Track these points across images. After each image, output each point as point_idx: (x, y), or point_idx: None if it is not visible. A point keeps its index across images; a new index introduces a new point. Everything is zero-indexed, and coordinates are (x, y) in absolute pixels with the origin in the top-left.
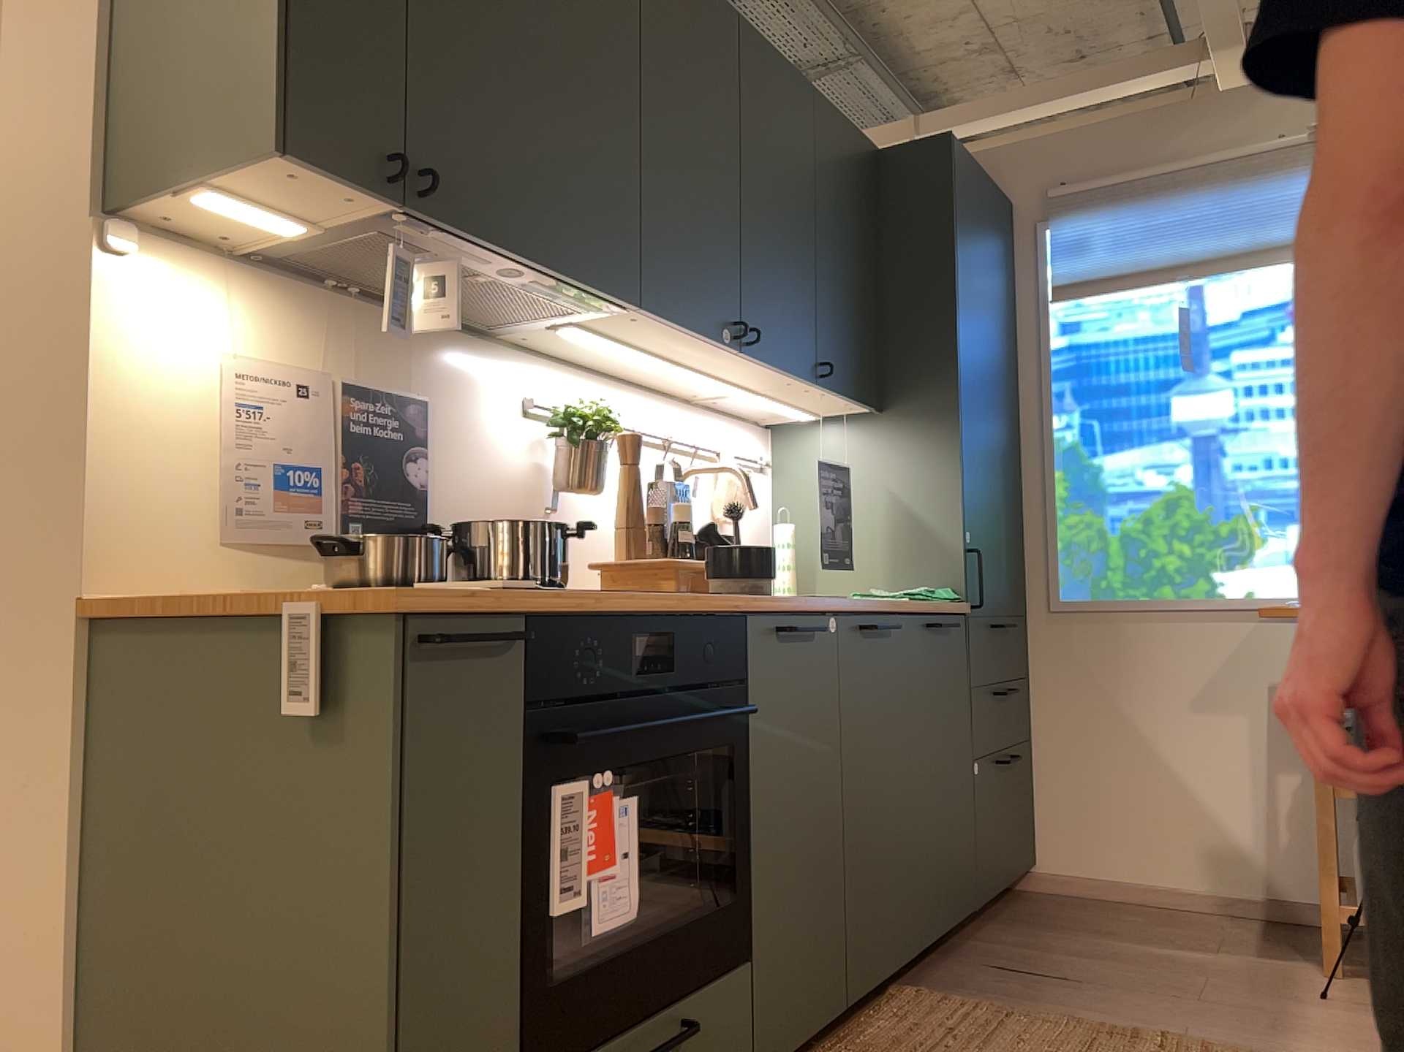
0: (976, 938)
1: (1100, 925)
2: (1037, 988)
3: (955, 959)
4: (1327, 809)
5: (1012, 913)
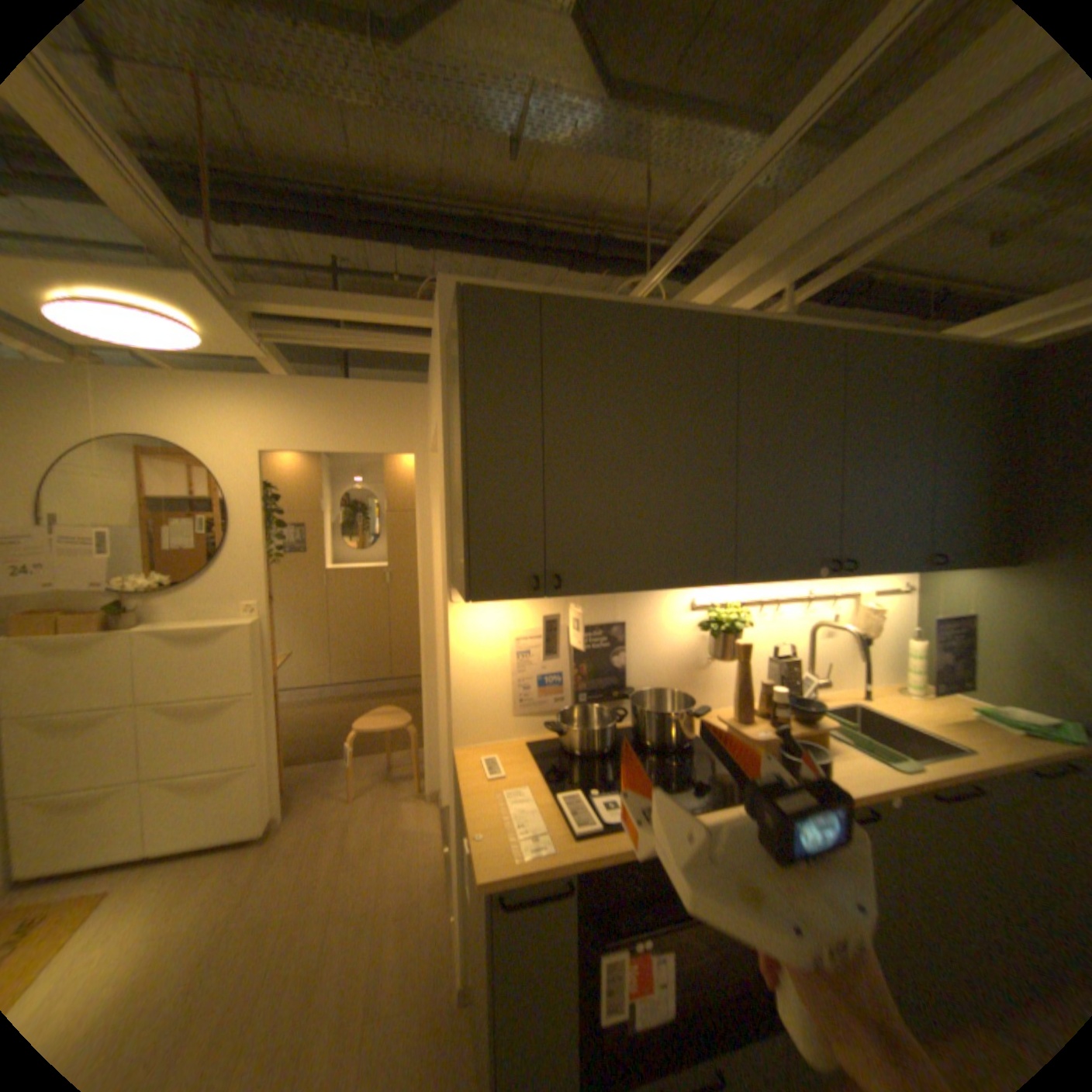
0: None
1: None
2: None
3: None
4: None
5: None
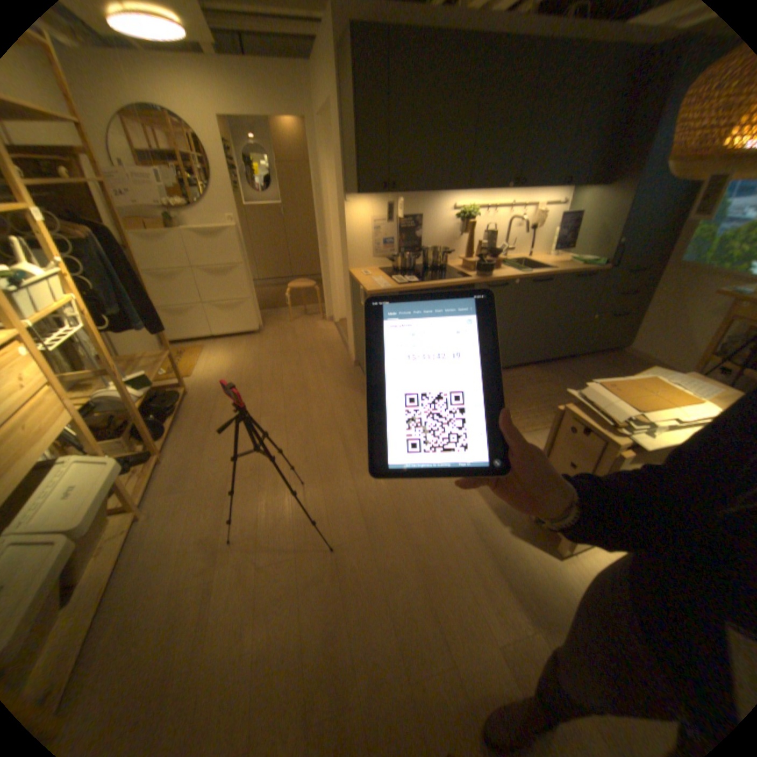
0: (578, 361)
1: (626, 369)
2: (571, 378)
3: (561, 364)
4: (700, 363)
5: (604, 357)
